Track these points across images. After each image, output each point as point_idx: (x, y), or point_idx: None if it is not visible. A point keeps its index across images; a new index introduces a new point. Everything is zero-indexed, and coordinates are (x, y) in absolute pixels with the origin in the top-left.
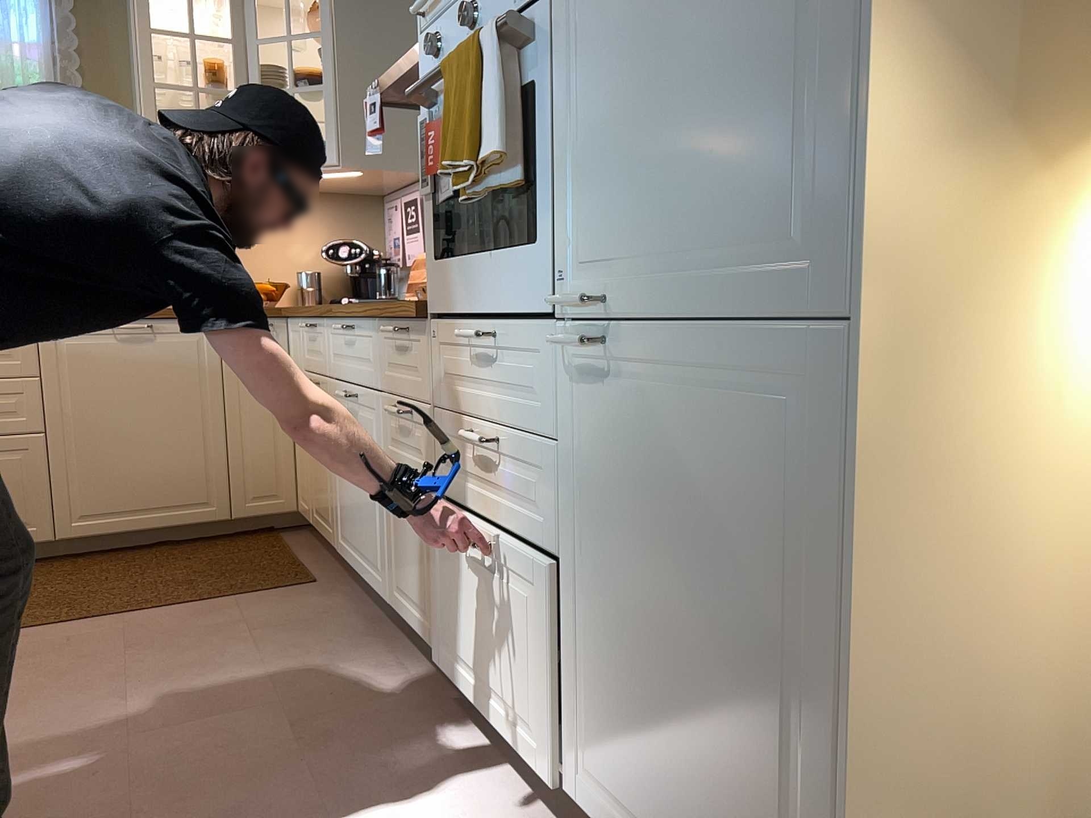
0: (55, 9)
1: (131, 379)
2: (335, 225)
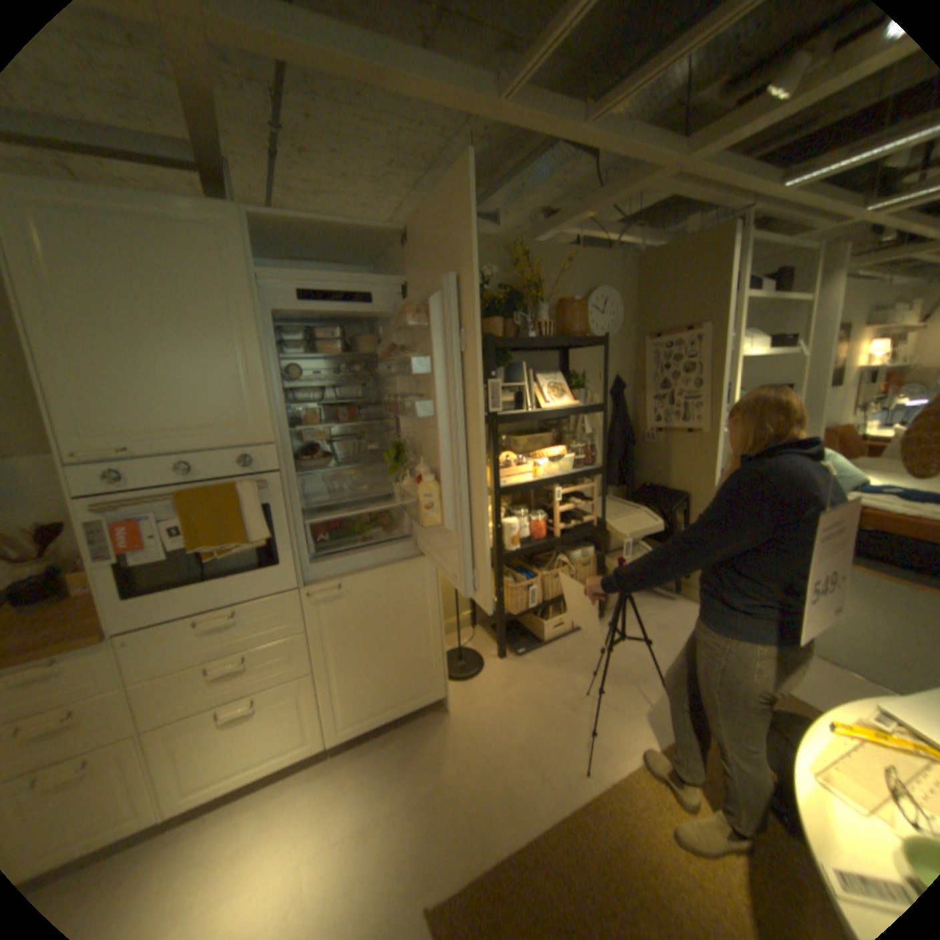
0: None
1: None
2: None
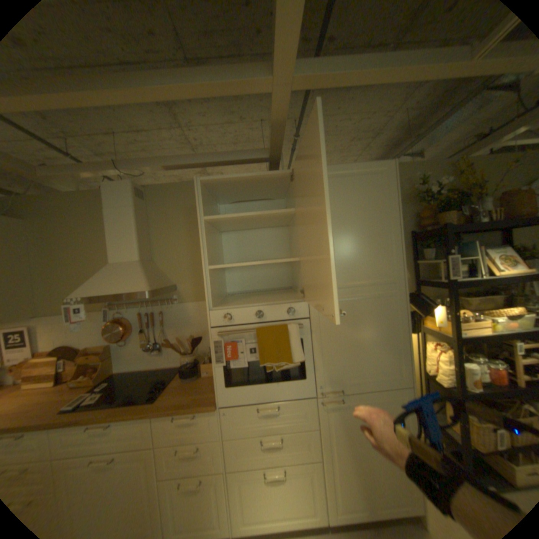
0: None
1: None
2: None
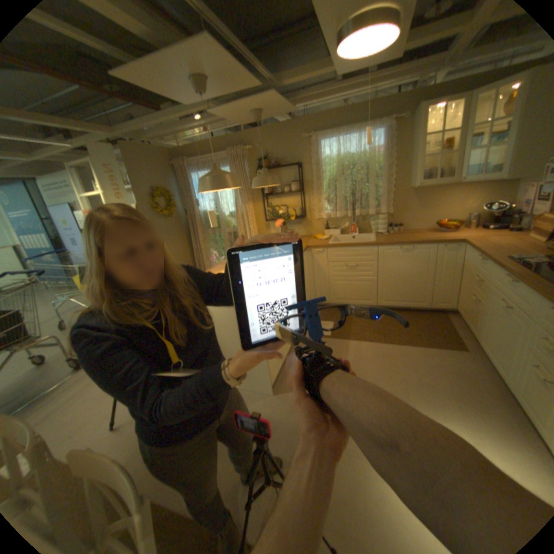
0: (389, 132)
1: (404, 263)
2: (491, 191)
